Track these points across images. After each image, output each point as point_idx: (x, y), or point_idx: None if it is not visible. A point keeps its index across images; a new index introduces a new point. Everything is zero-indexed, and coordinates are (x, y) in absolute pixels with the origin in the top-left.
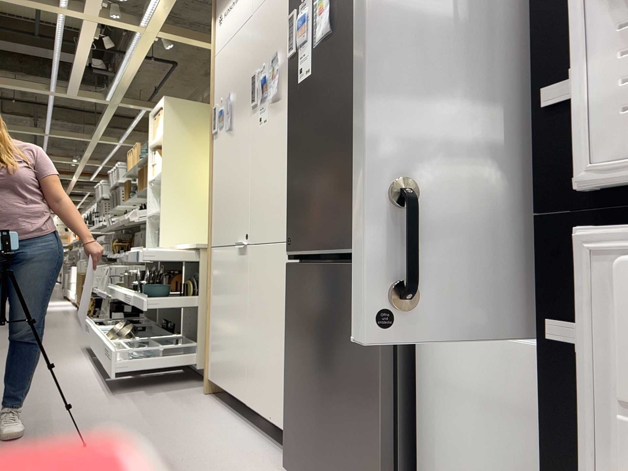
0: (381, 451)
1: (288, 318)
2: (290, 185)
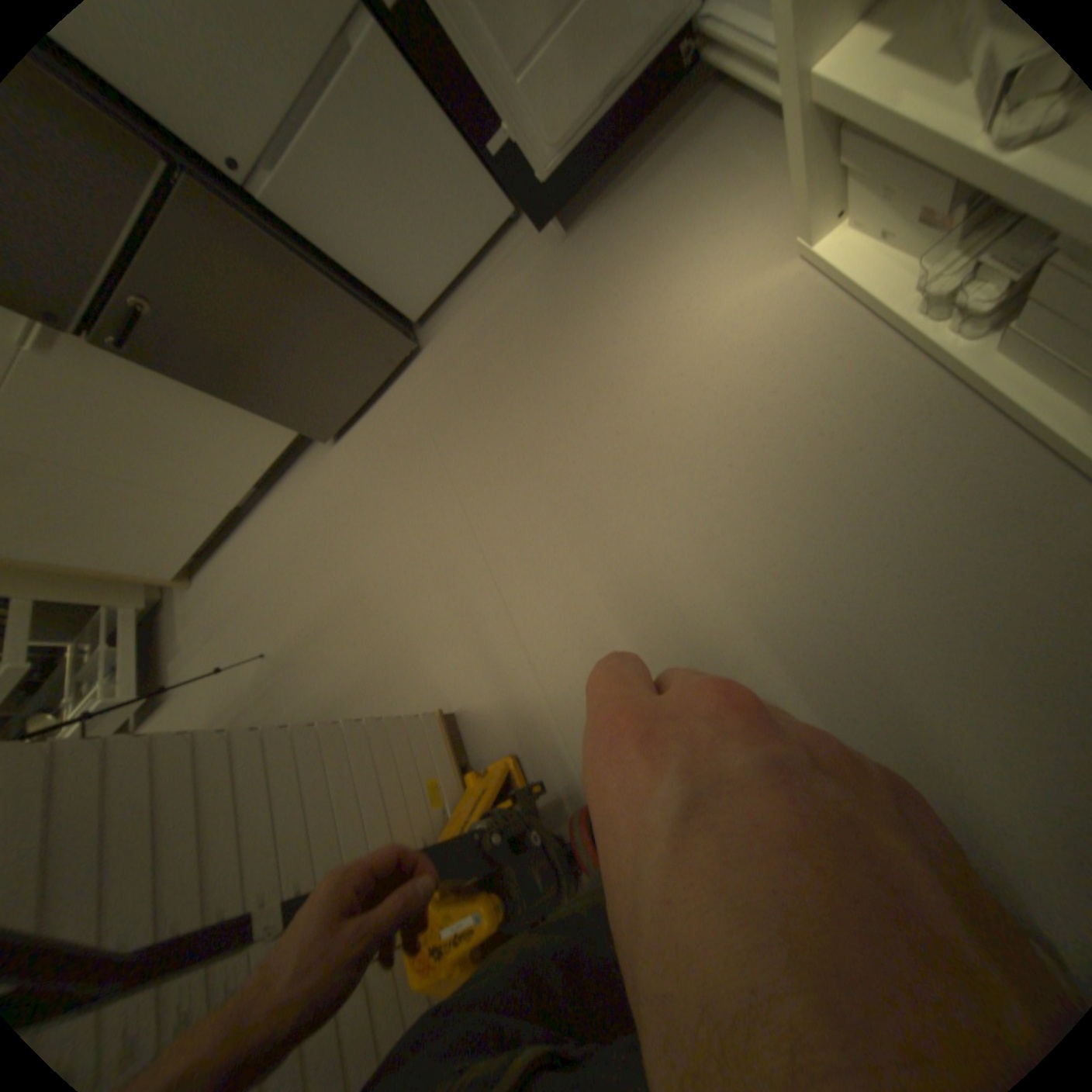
0: (352, 301)
1: (171, 370)
2: None
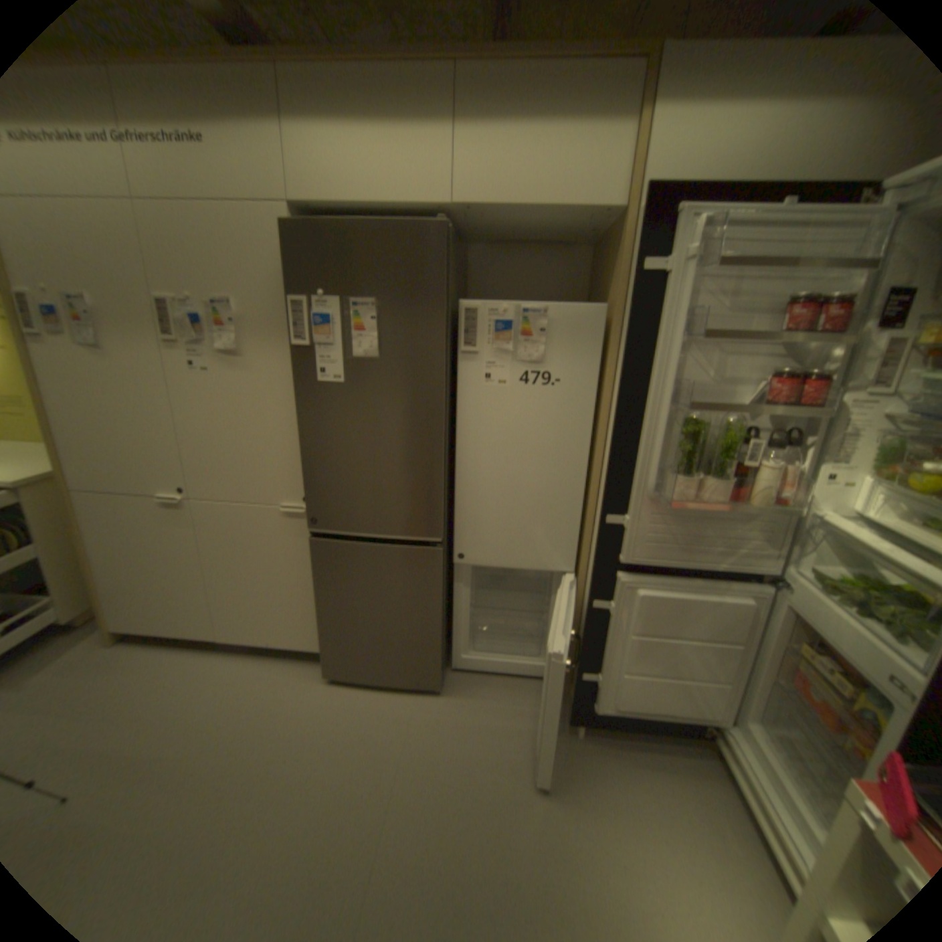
0: (437, 644)
1: (318, 578)
2: (308, 471)
